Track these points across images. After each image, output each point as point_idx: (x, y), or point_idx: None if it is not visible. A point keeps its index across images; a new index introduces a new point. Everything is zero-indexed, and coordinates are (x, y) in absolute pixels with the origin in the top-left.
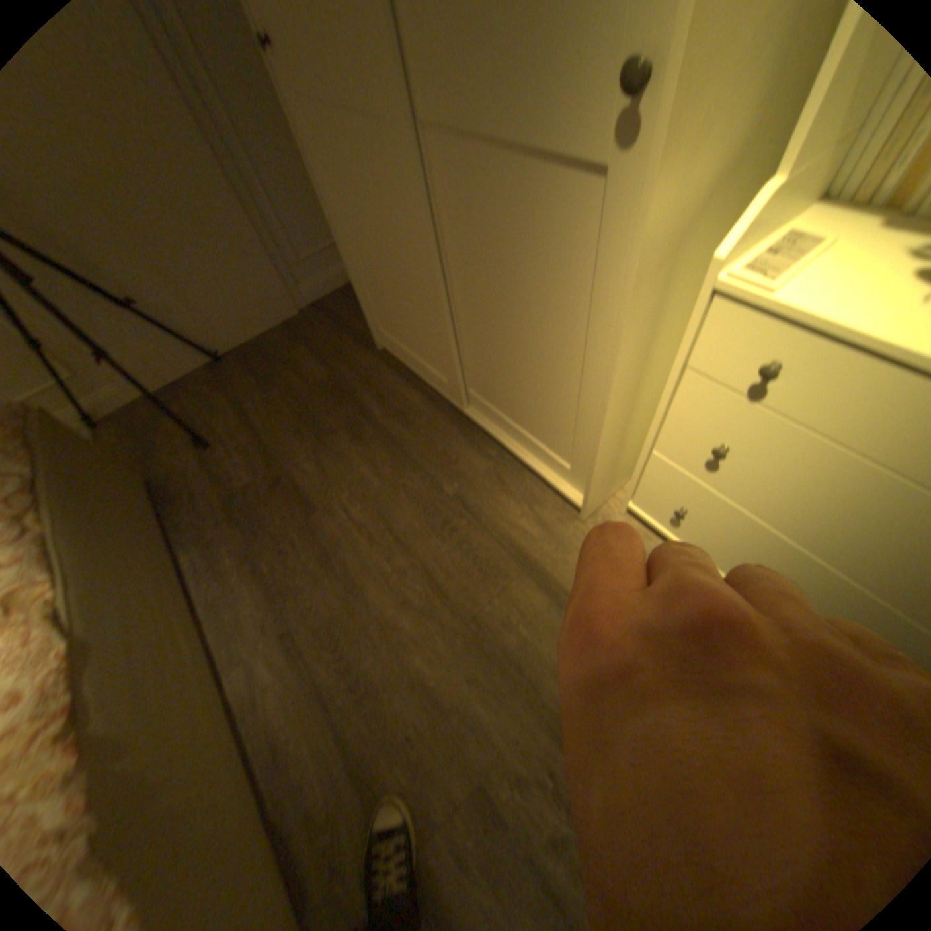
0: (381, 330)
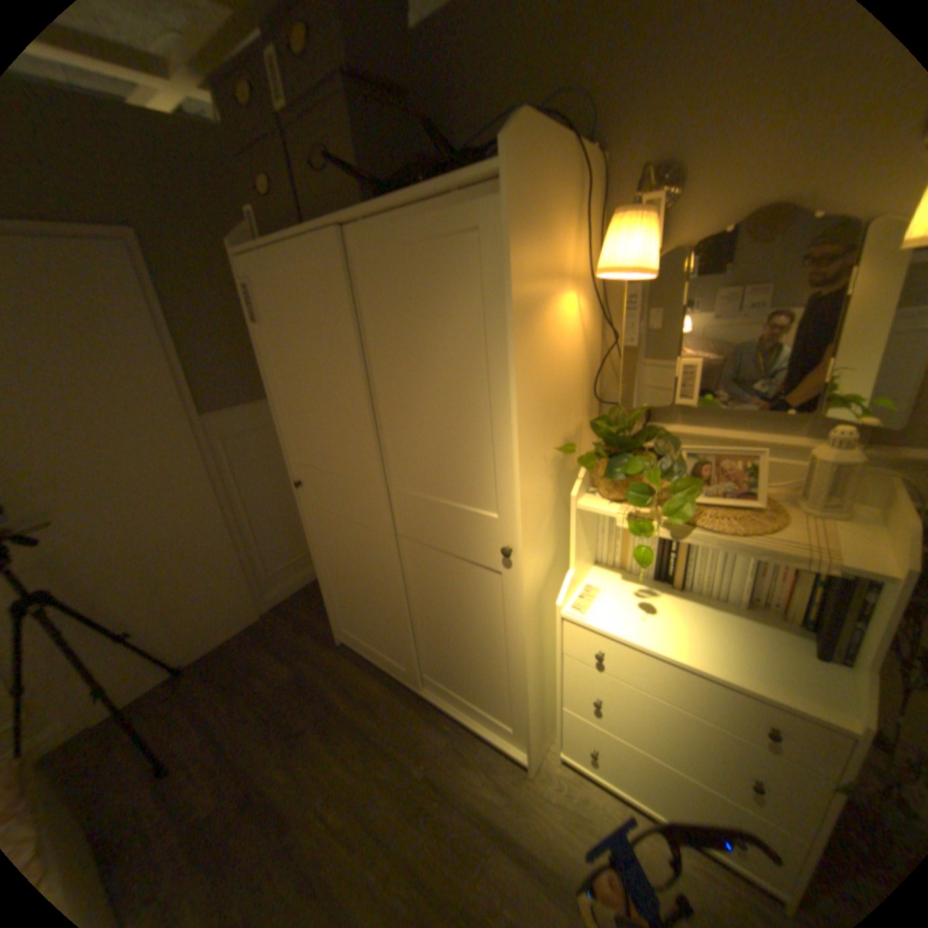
0: (342, 631)
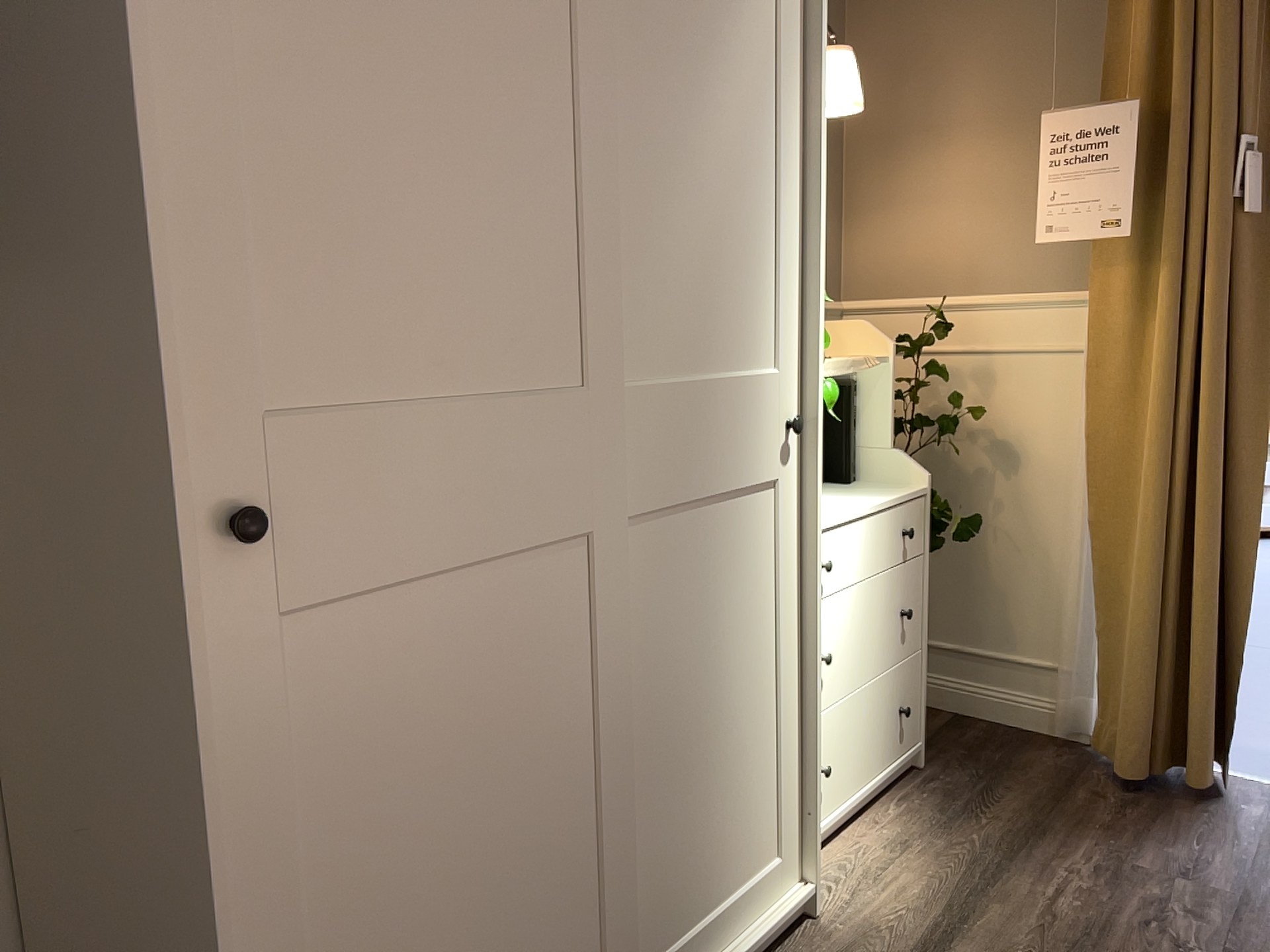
0: None
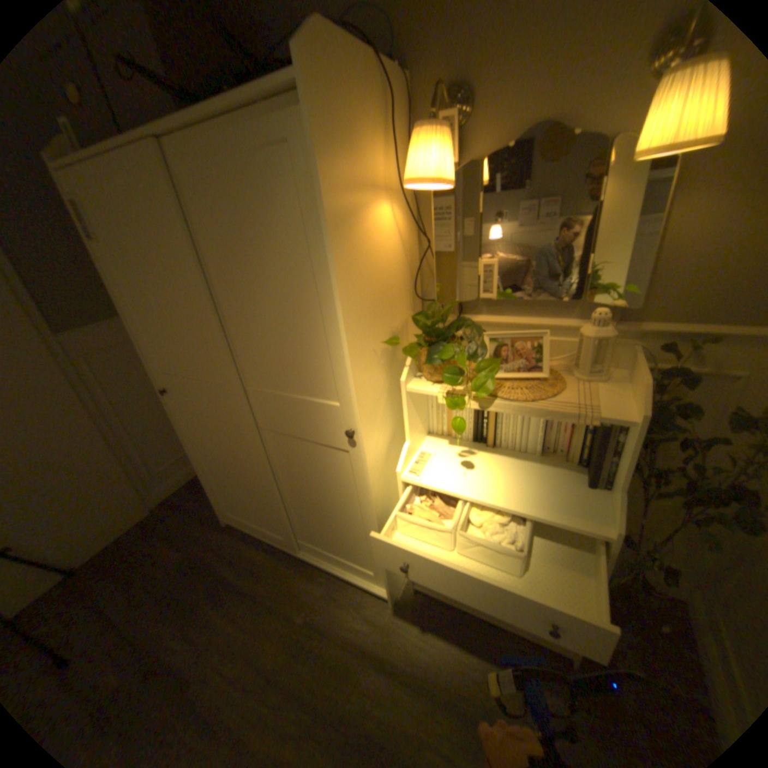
0: (224, 514)
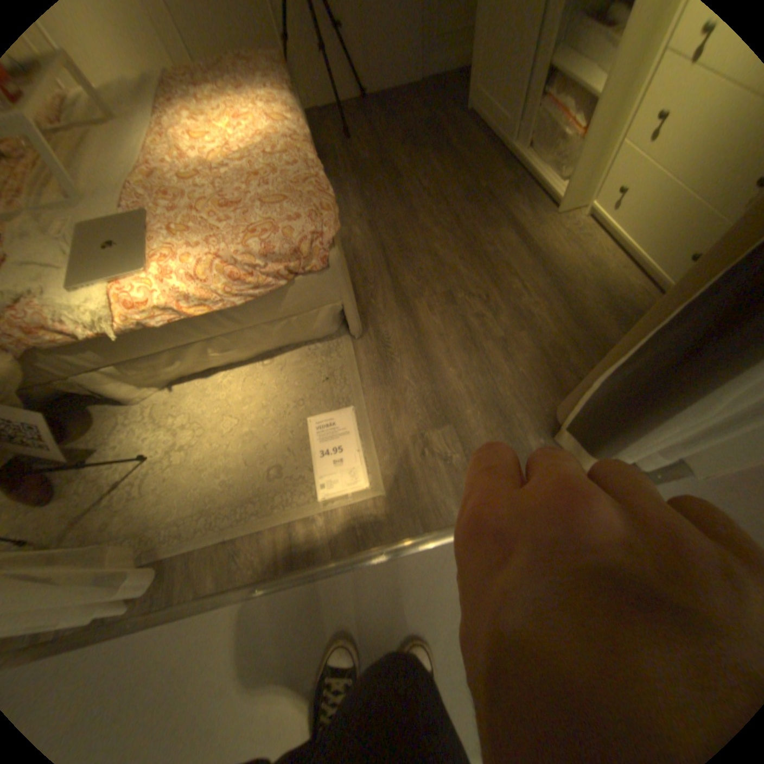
0: (477, 85)
